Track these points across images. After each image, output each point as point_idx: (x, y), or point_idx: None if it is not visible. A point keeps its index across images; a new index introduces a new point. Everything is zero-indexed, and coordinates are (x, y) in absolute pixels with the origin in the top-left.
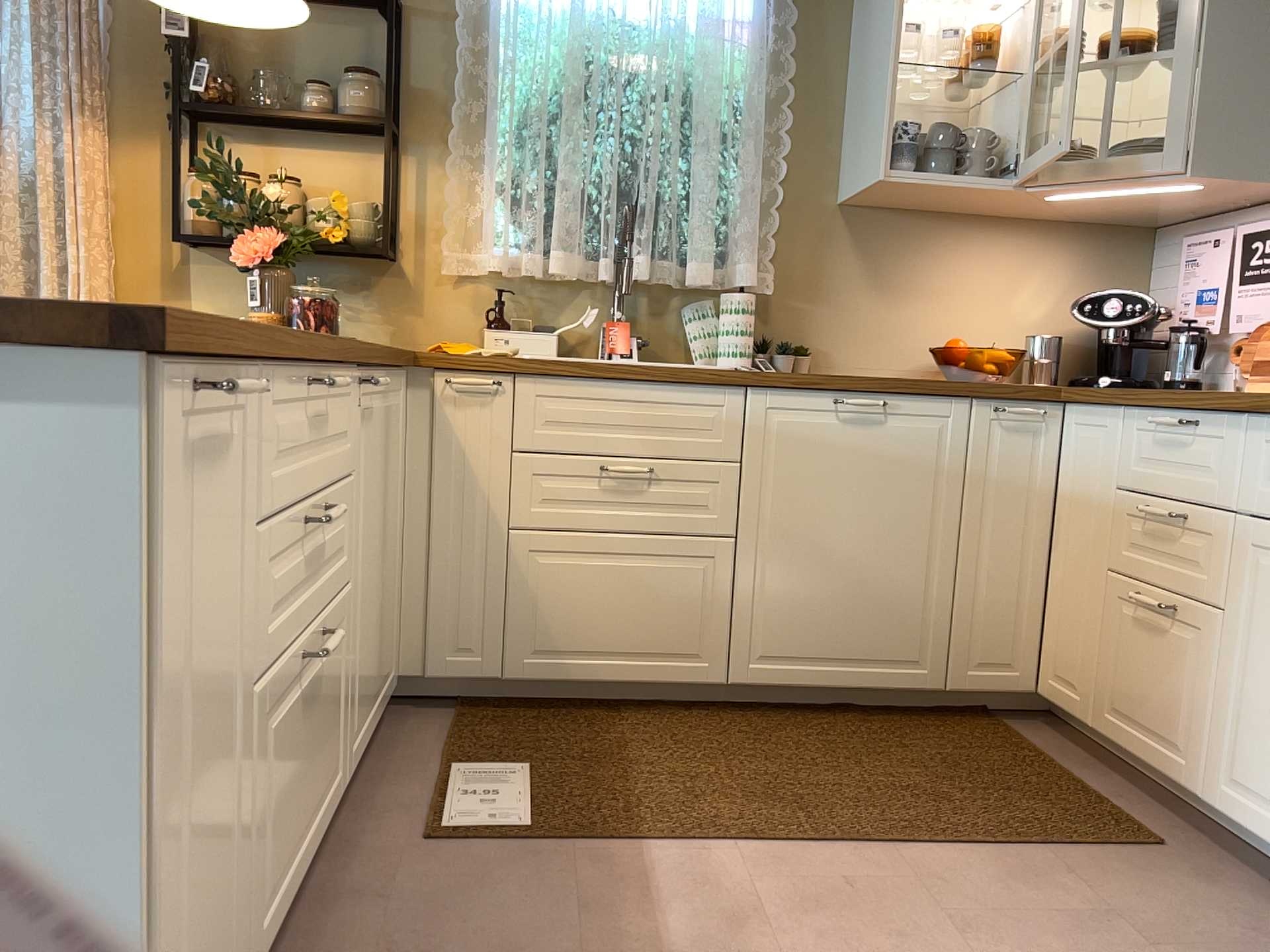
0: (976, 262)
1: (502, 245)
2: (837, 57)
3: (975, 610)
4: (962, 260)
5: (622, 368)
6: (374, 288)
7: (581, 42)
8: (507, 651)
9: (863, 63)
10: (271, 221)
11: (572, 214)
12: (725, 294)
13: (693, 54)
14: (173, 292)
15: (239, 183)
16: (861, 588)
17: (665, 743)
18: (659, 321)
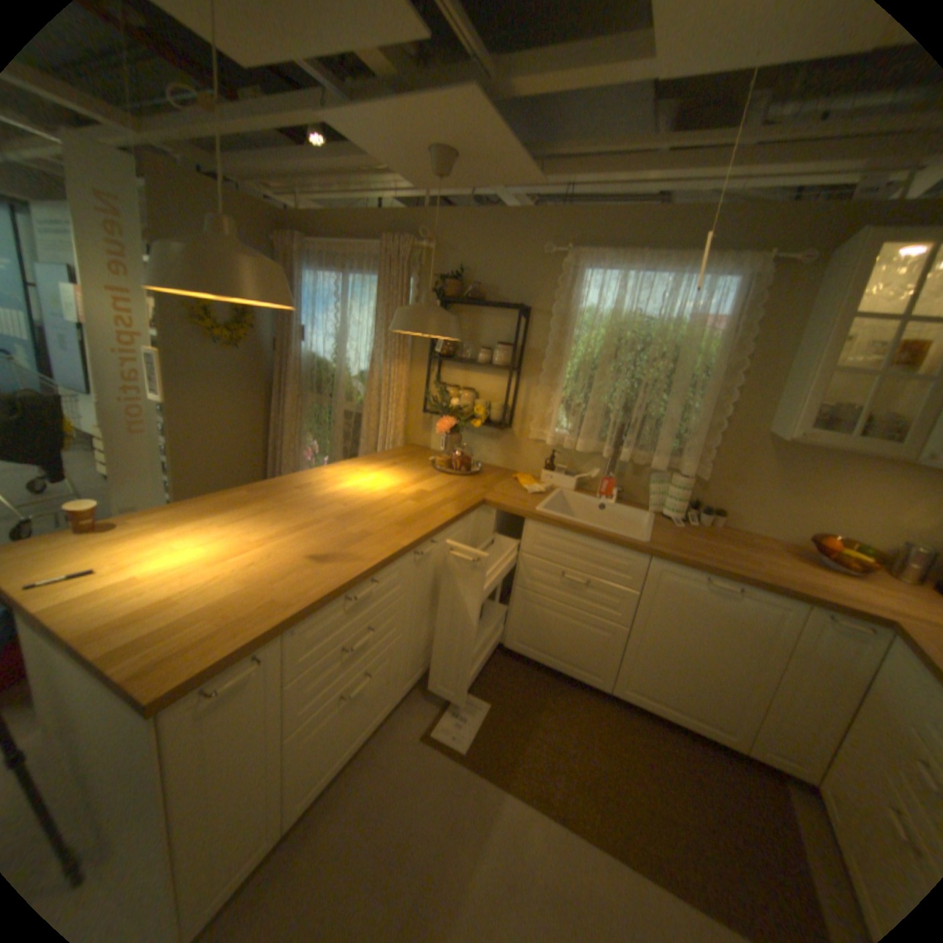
0: (876, 483)
1: (558, 429)
2: (791, 338)
3: (781, 724)
4: (863, 481)
5: (581, 530)
6: (499, 439)
7: (615, 330)
8: (508, 636)
9: (807, 349)
10: (451, 414)
11: (593, 422)
12: (674, 476)
13: (684, 337)
14: (424, 428)
15: (442, 396)
16: (702, 682)
17: (564, 717)
18: (636, 479)
